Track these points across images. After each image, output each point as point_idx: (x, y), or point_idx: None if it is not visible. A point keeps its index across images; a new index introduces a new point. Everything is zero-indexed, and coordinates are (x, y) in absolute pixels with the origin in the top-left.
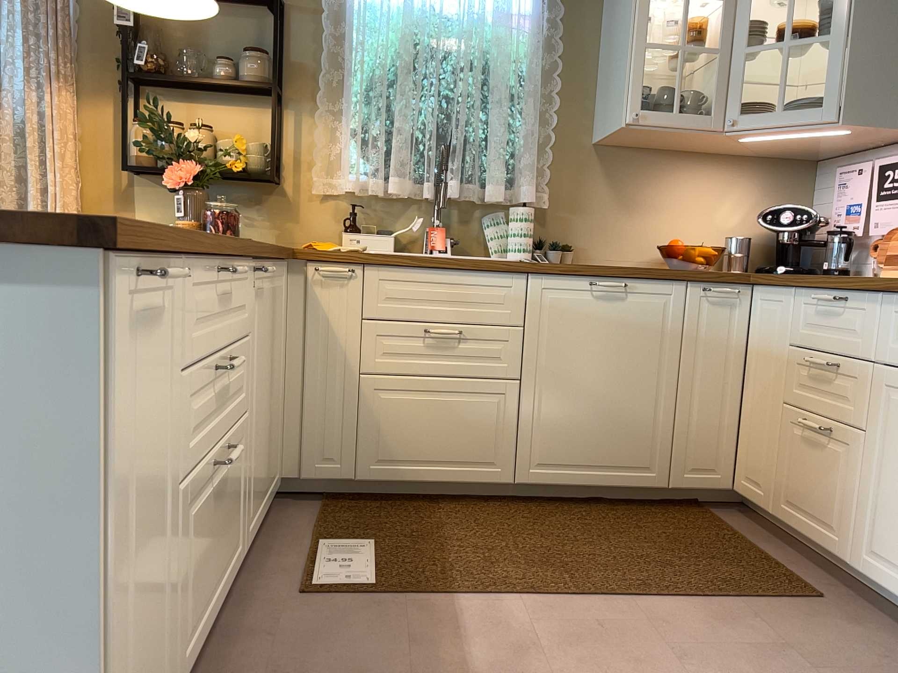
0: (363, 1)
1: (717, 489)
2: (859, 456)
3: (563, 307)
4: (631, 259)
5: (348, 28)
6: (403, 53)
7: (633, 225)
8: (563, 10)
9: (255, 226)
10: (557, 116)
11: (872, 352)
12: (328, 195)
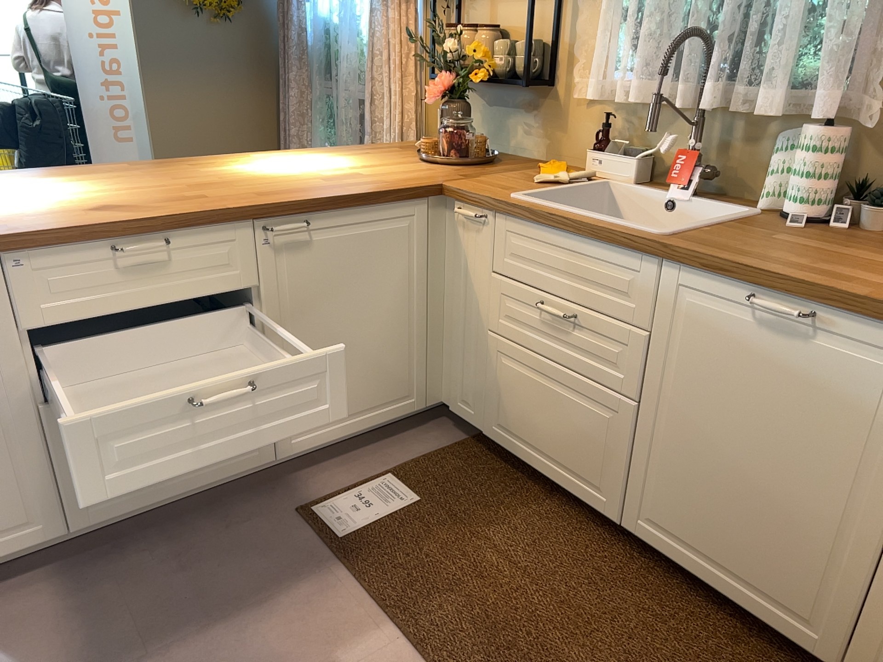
0: None
1: None
2: None
3: (702, 321)
4: None
5: None
6: None
7: None
8: None
9: (529, 135)
10: None
11: None
12: (591, 101)
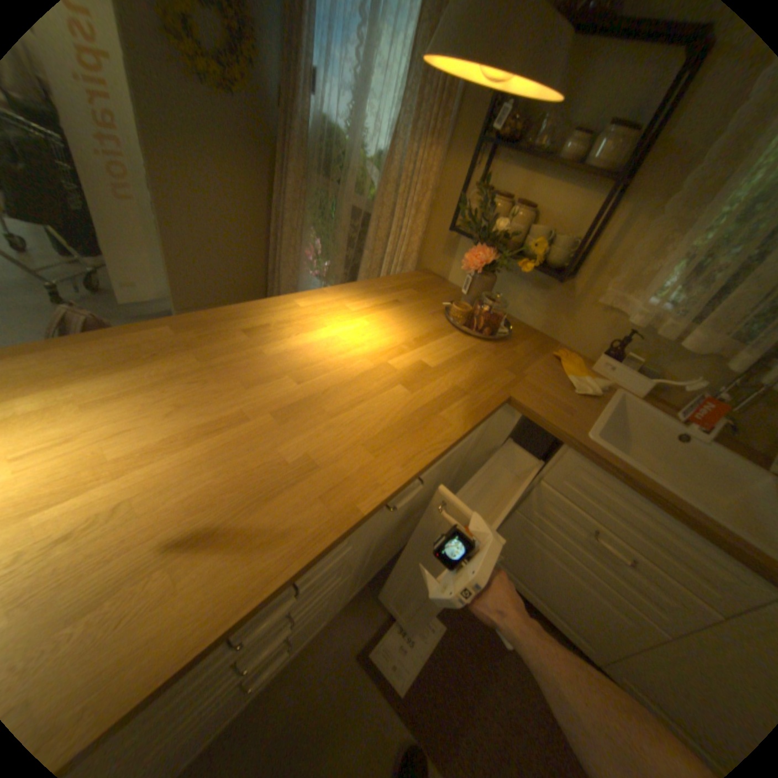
0: None
1: None
2: None
3: None
4: None
5: None
6: None
7: None
8: None
9: (532, 305)
10: None
11: None
12: (615, 307)
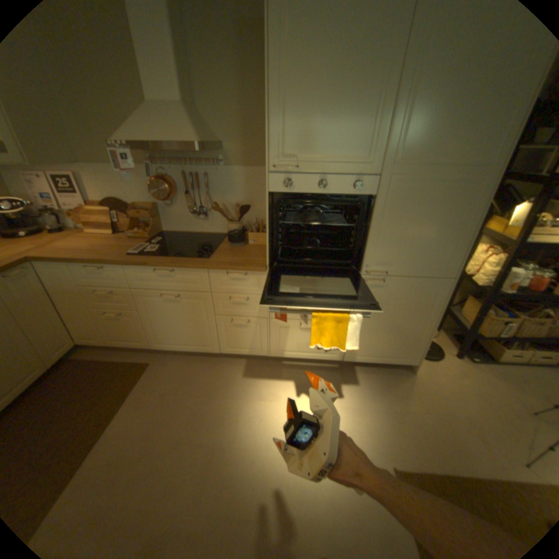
0: None
1: (69, 351)
2: (137, 319)
3: None
4: None
5: None
6: None
7: None
8: None
9: None
10: None
11: (126, 286)
12: None
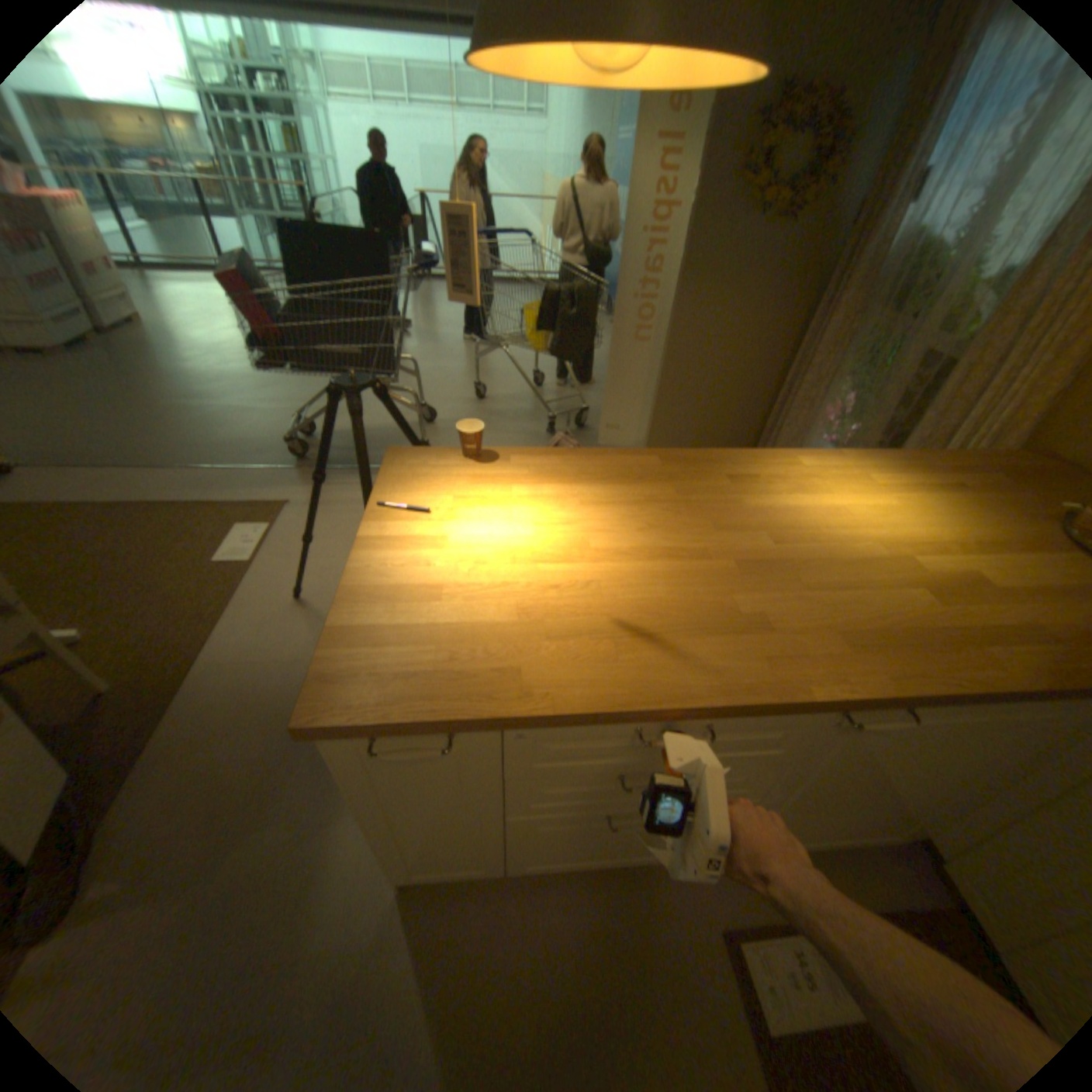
0: None
1: None
2: None
3: None
4: None
5: None
6: None
7: None
8: None
9: None
10: None
11: None
12: None
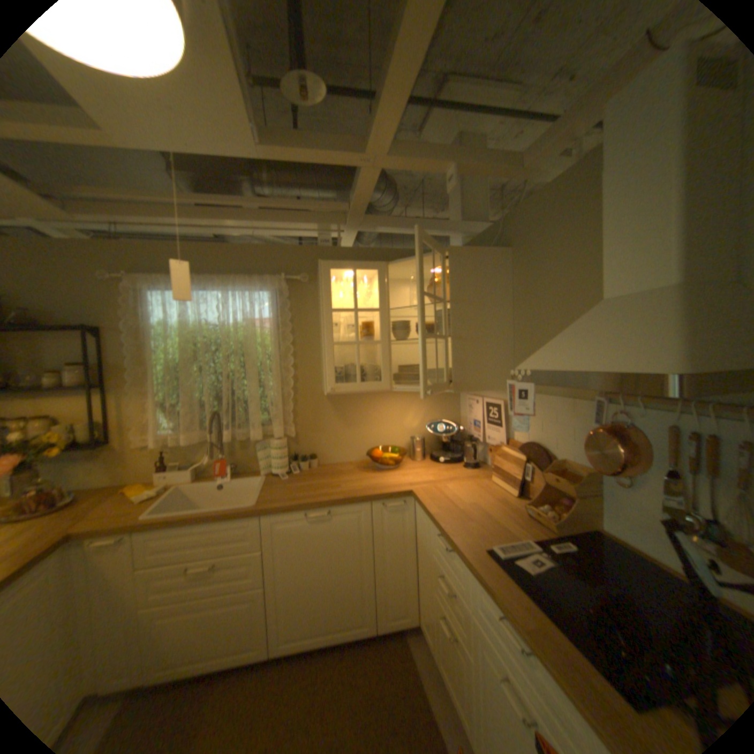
0: (149, 323)
1: (409, 629)
2: (472, 678)
3: (286, 535)
4: (355, 456)
5: (144, 339)
6: (181, 355)
7: (354, 436)
8: (290, 315)
9: (92, 475)
10: (293, 381)
11: (470, 604)
12: (144, 448)
